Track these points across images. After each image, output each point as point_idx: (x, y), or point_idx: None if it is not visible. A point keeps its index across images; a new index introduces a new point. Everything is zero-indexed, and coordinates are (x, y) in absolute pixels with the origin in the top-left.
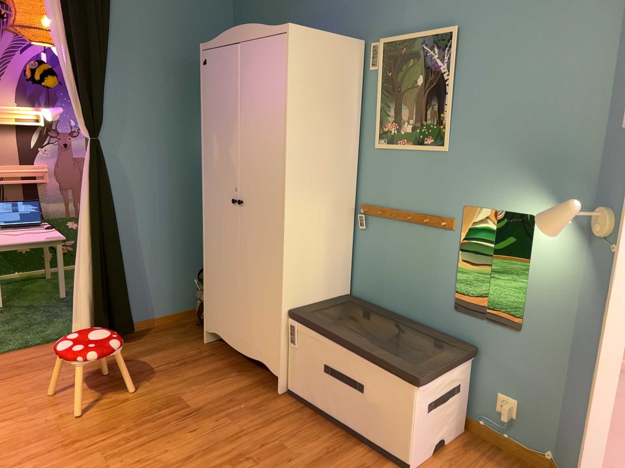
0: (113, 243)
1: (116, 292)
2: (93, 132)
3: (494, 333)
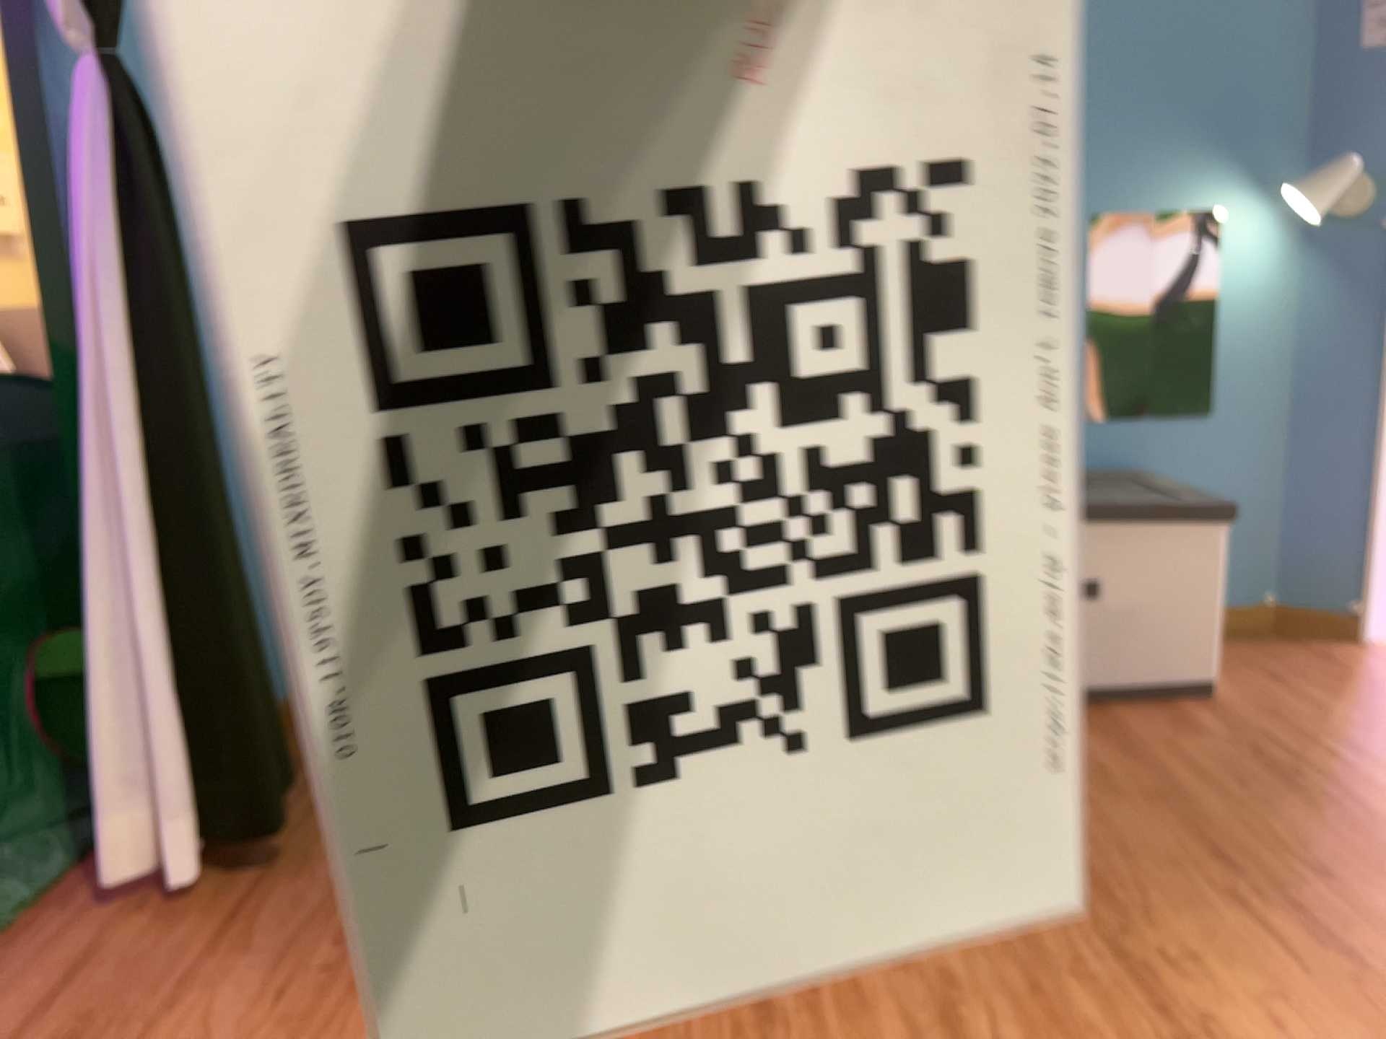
0: (213, 466)
1: (247, 644)
2: (99, 30)
3: (1167, 435)
